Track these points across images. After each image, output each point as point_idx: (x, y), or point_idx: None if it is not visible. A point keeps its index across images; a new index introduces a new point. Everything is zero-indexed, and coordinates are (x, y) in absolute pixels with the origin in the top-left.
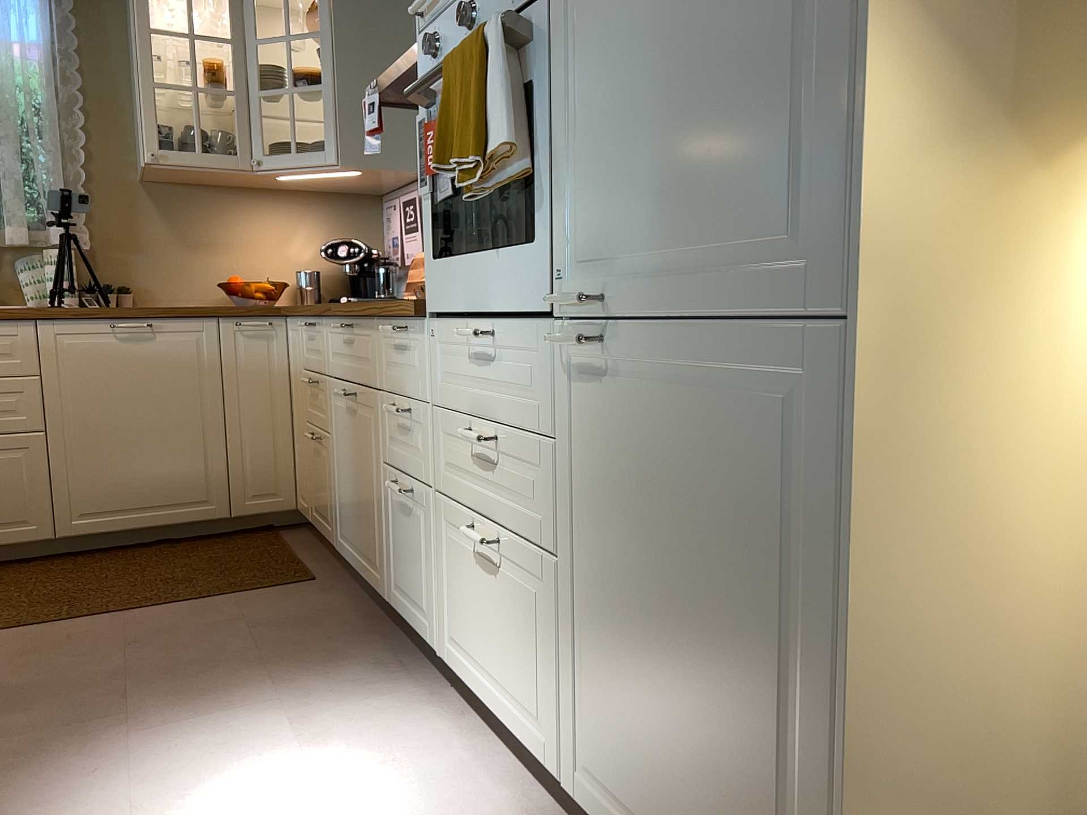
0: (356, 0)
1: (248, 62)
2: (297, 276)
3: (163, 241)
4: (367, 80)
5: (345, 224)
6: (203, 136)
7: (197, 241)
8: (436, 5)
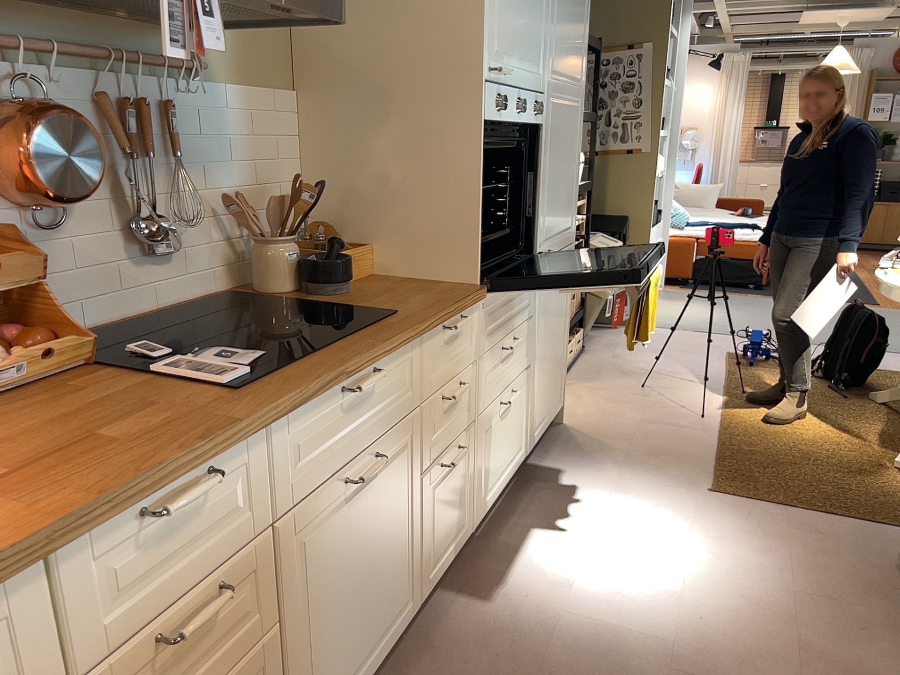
0: None
1: None
2: None
3: None
4: None
5: None
6: None
7: None
8: (499, 75)
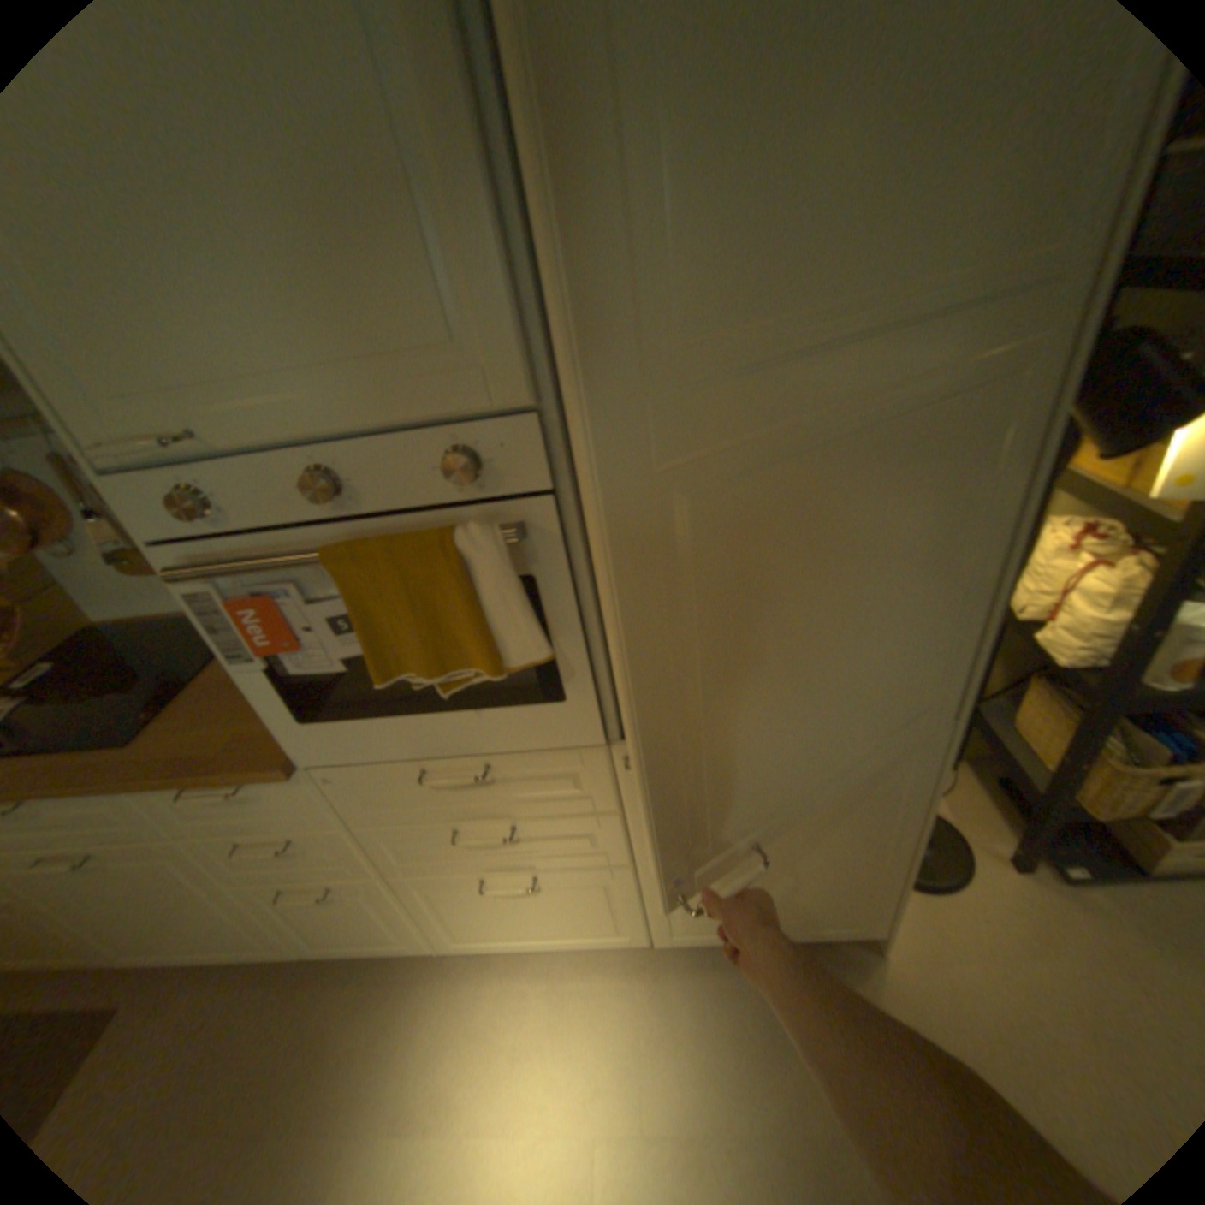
0: None
1: None
2: None
3: None
4: None
5: None
6: None
7: None
8: (144, 445)
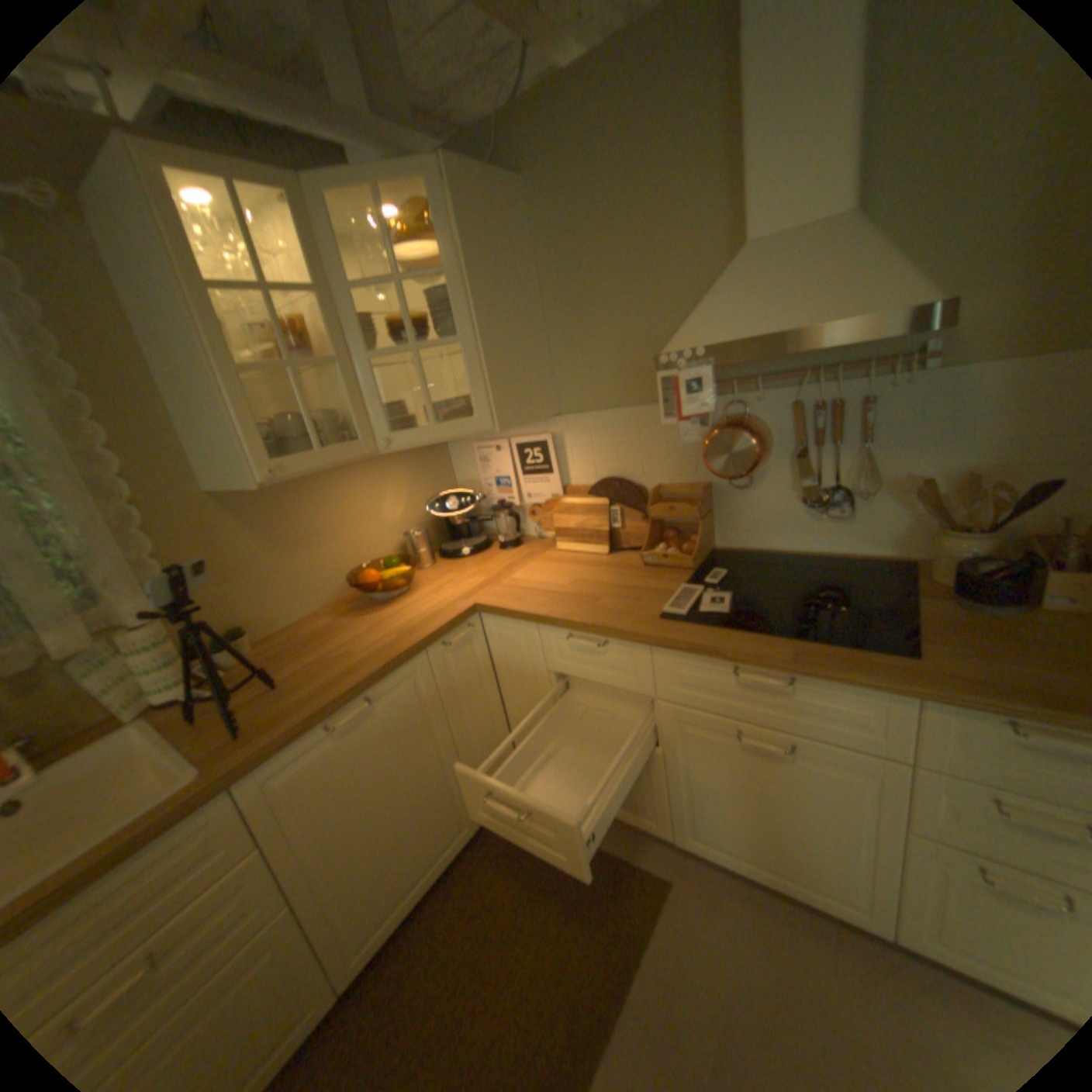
0: (474, 220)
1: (335, 314)
2: (406, 541)
3: (255, 556)
4: (501, 323)
5: (421, 469)
6: (312, 426)
7: (293, 541)
8: None
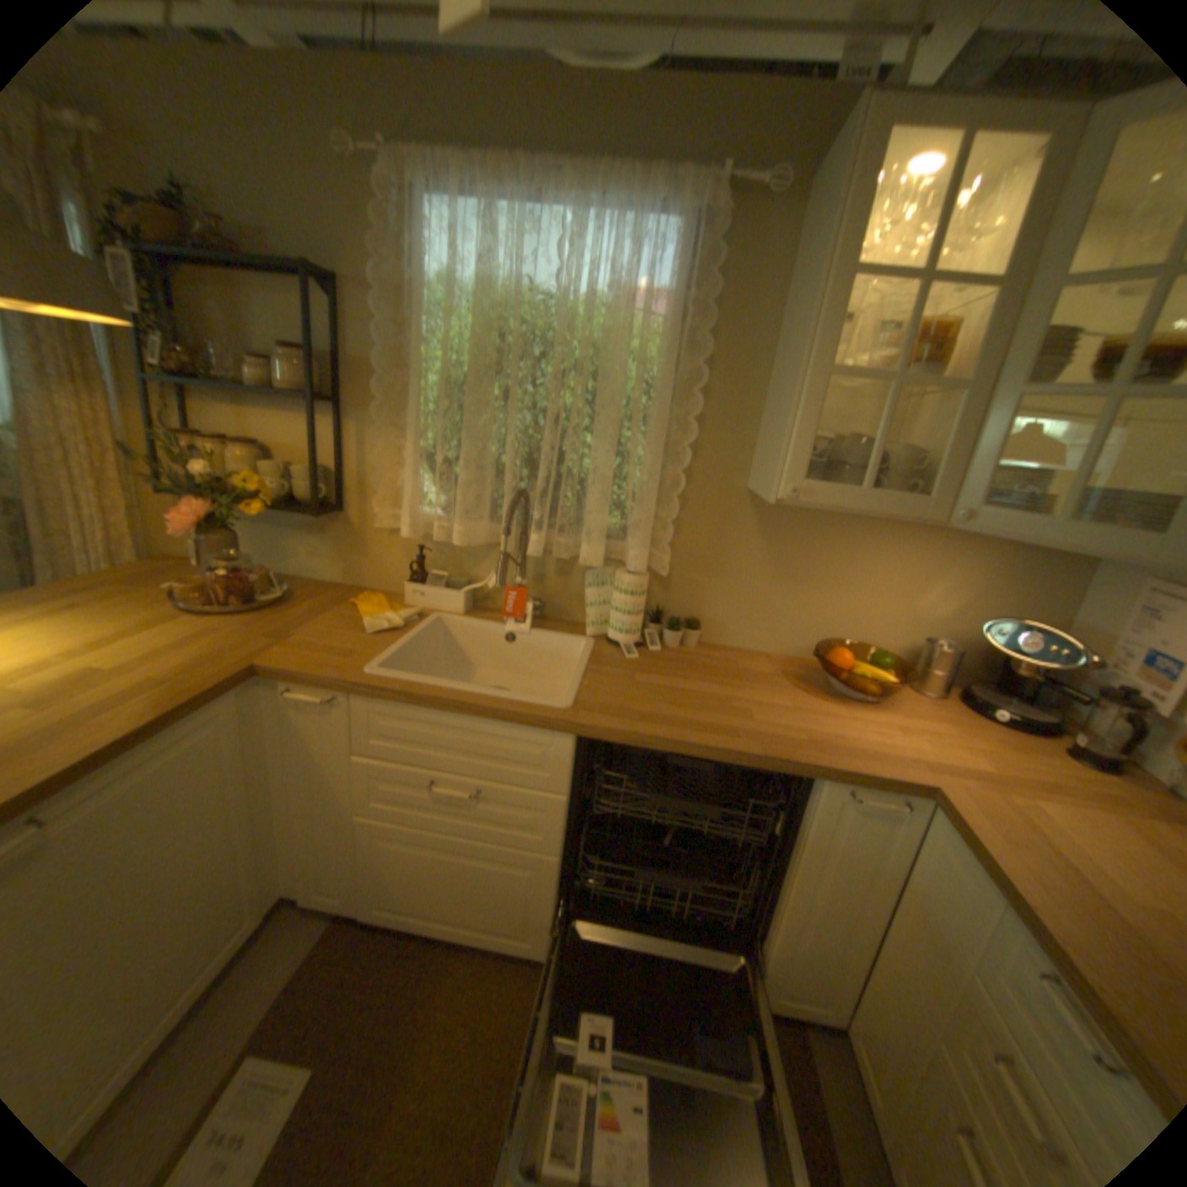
0: None
1: (1019, 322)
2: (927, 649)
3: (755, 568)
4: None
5: (1026, 576)
6: (883, 458)
7: (798, 574)
8: None
